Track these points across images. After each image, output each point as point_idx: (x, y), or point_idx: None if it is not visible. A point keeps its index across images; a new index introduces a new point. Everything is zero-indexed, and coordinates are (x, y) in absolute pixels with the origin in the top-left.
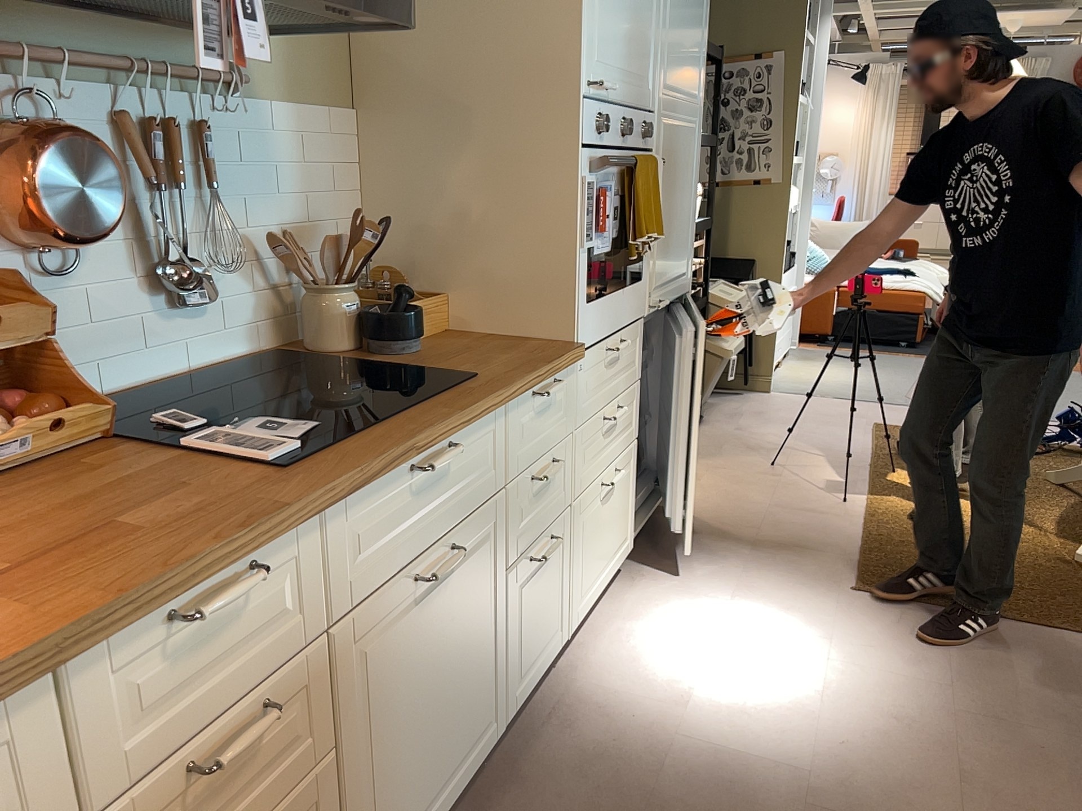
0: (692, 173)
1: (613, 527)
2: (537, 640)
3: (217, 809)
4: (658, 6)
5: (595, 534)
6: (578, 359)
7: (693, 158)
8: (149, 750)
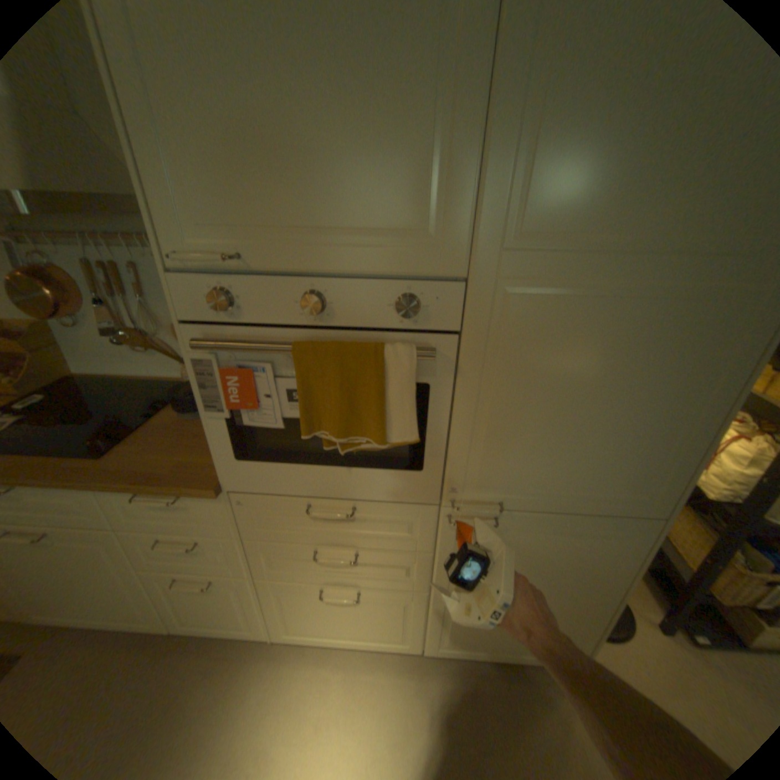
0: (697, 370)
1: (360, 626)
2: (205, 621)
3: None
4: (467, 81)
5: (313, 614)
6: (207, 498)
7: (708, 347)
8: None
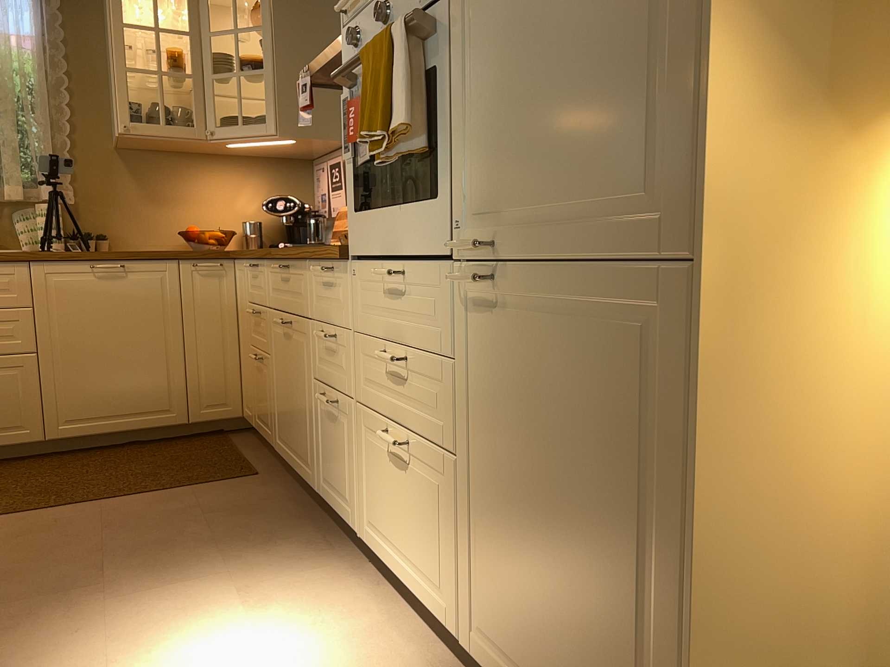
0: None
1: (413, 527)
2: (333, 474)
3: (257, 331)
4: None
5: (385, 484)
6: (339, 259)
7: None
8: (251, 296)
